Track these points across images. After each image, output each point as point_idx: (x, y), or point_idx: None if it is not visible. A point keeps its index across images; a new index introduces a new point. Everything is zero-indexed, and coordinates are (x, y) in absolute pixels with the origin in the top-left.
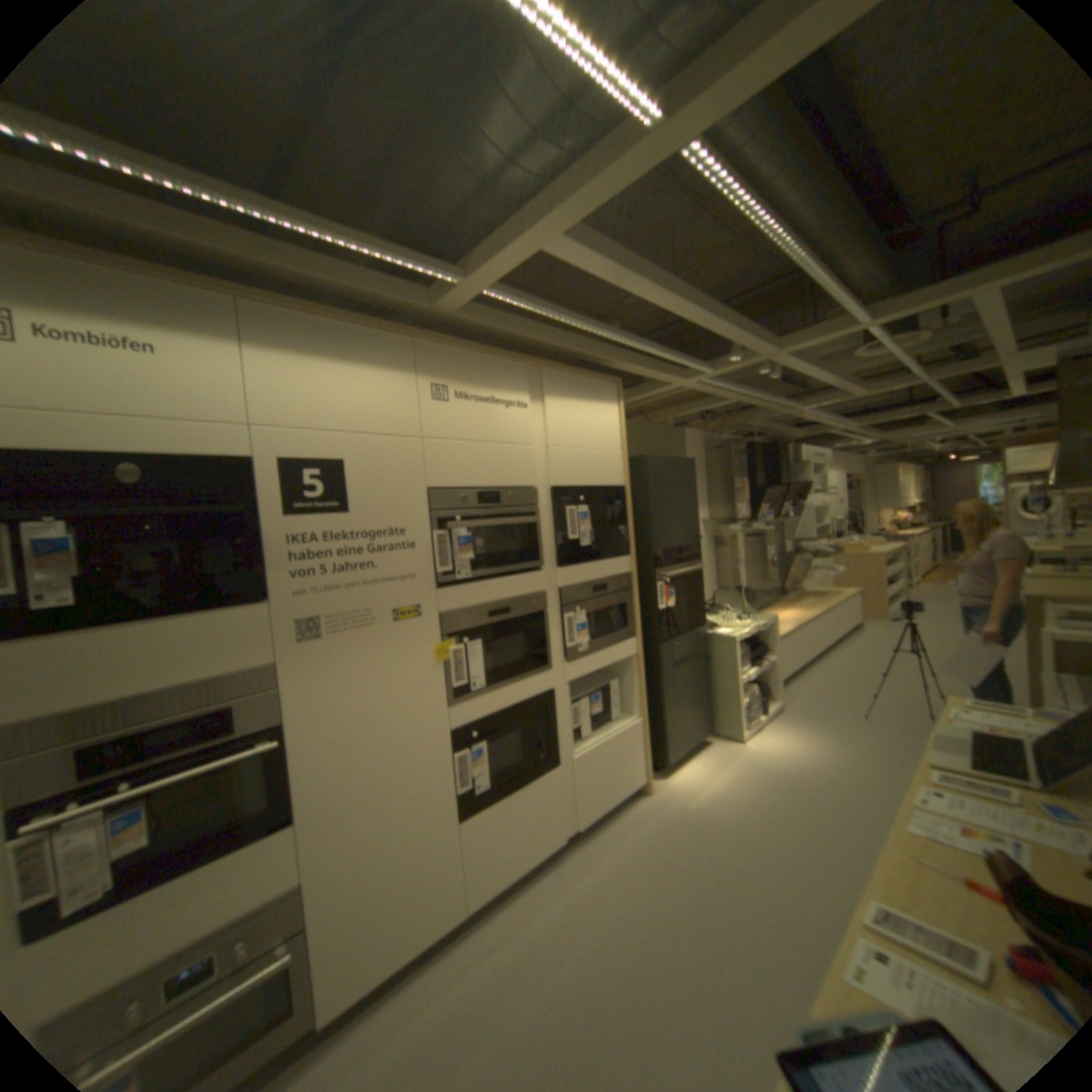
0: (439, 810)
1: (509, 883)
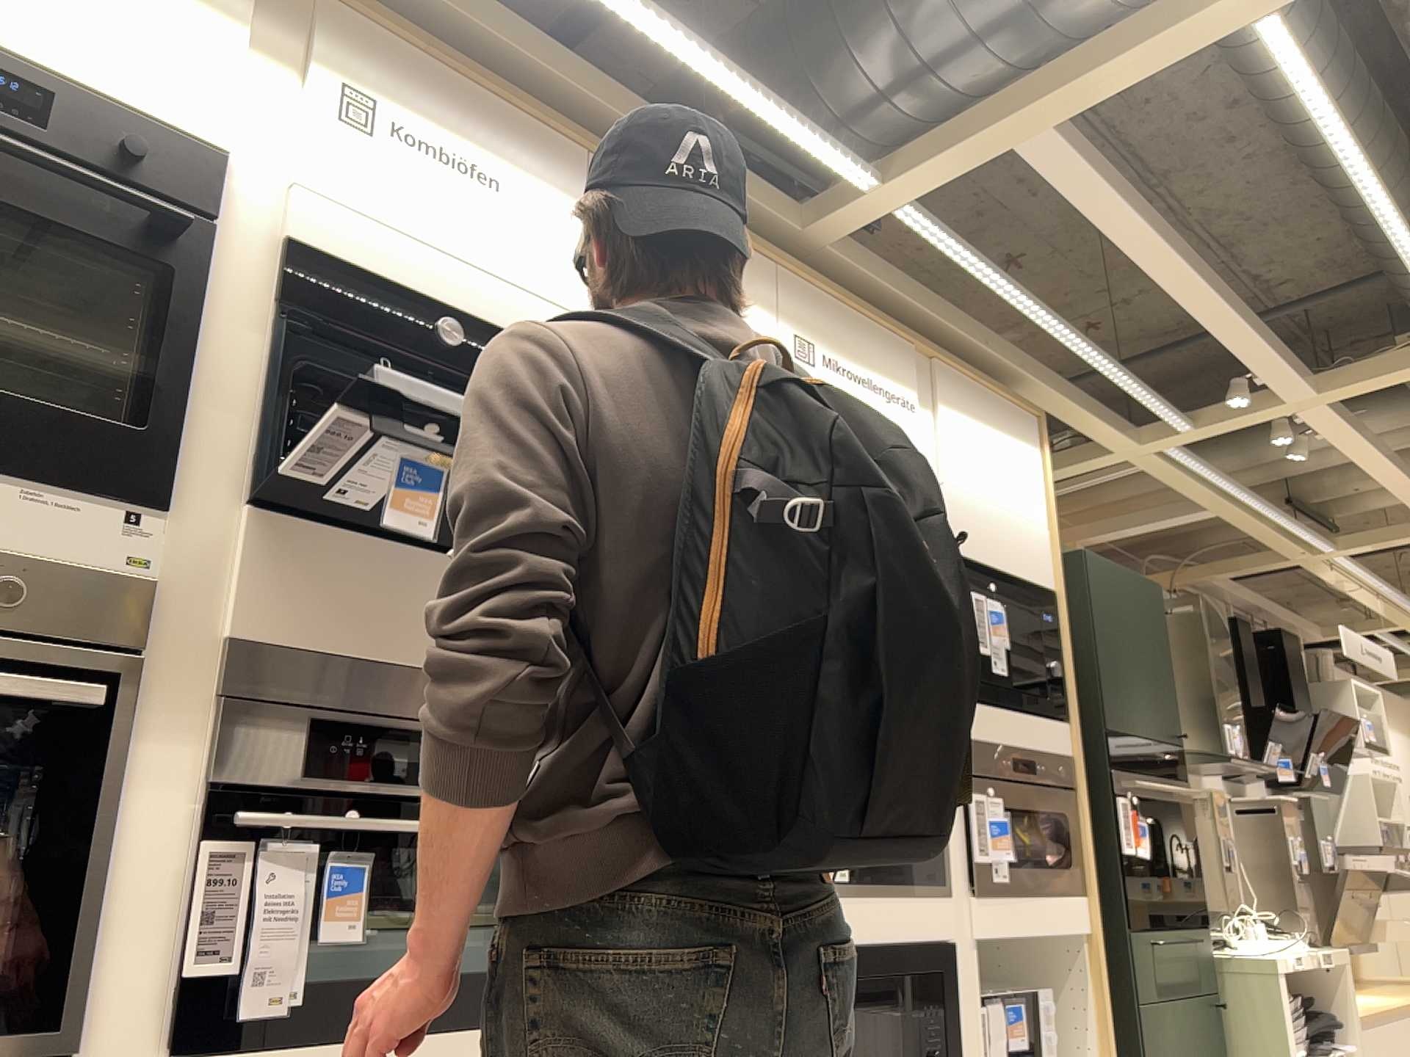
0: None
1: None
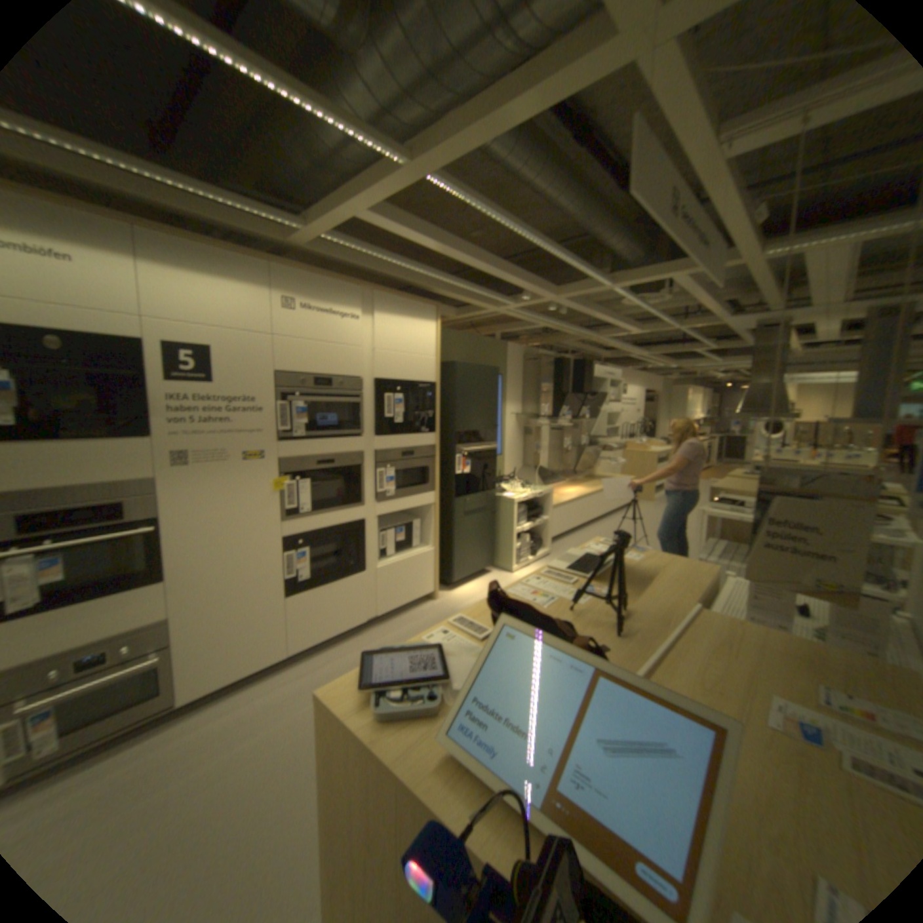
0: (268, 587)
1: (318, 641)
